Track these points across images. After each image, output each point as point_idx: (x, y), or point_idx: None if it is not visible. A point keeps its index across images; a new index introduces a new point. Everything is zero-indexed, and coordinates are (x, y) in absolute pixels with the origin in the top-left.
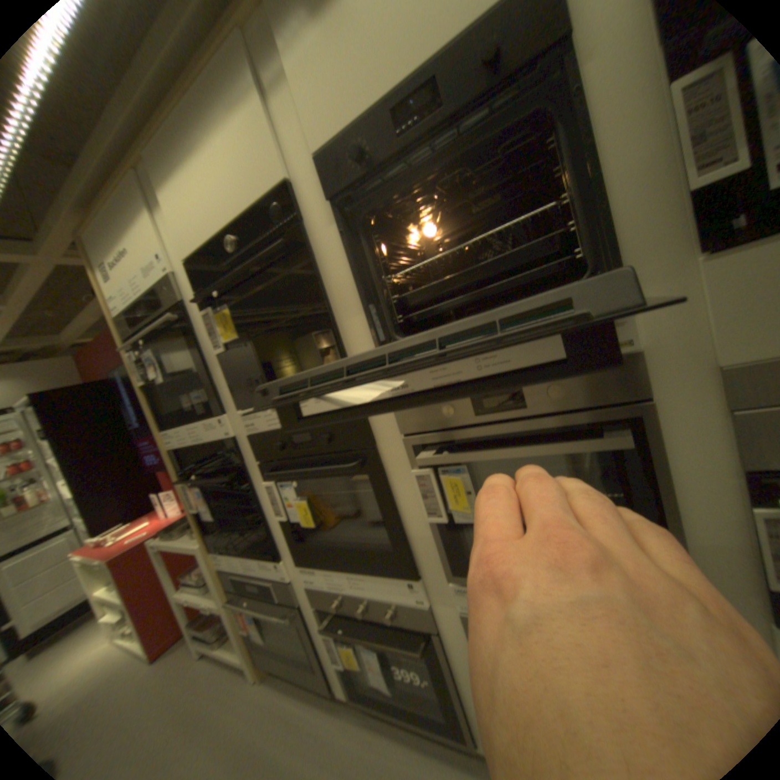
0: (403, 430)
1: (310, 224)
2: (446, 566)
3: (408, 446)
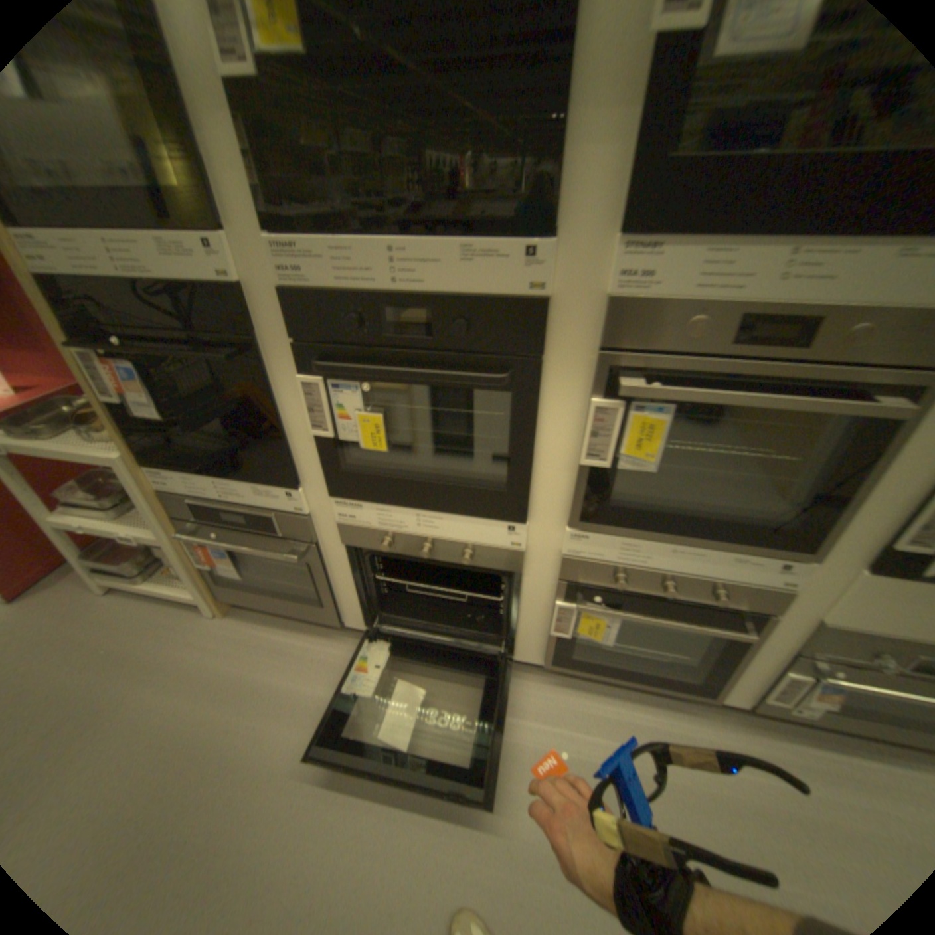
0: (601, 342)
1: None
2: (571, 513)
3: (597, 367)
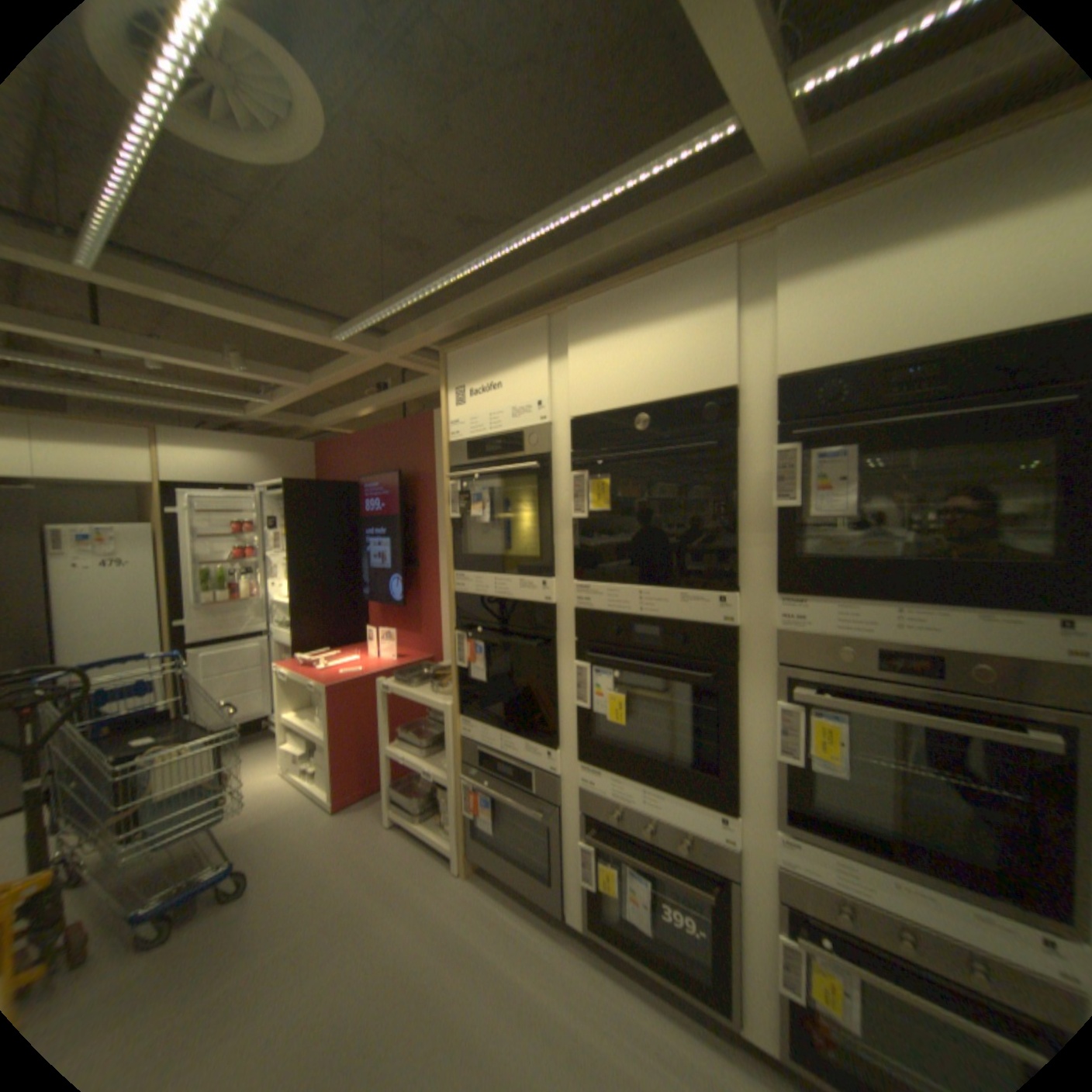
0: (779, 661)
1: (743, 434)
2: (780, 816)
3: (779, 679)
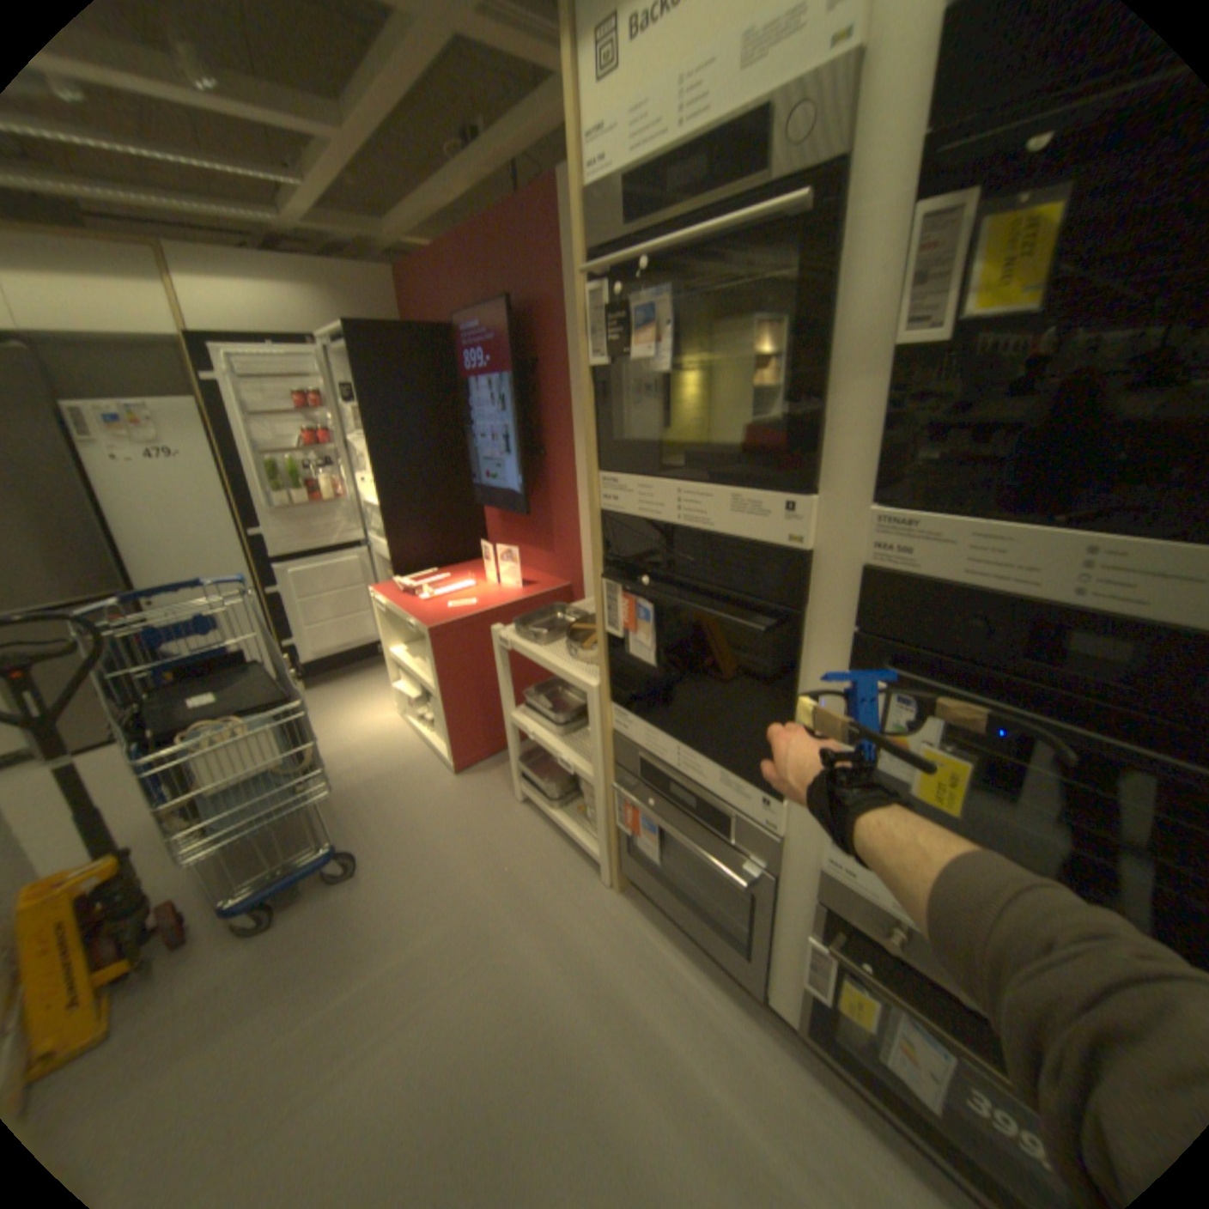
0: None
1: None
2: None
3: None
